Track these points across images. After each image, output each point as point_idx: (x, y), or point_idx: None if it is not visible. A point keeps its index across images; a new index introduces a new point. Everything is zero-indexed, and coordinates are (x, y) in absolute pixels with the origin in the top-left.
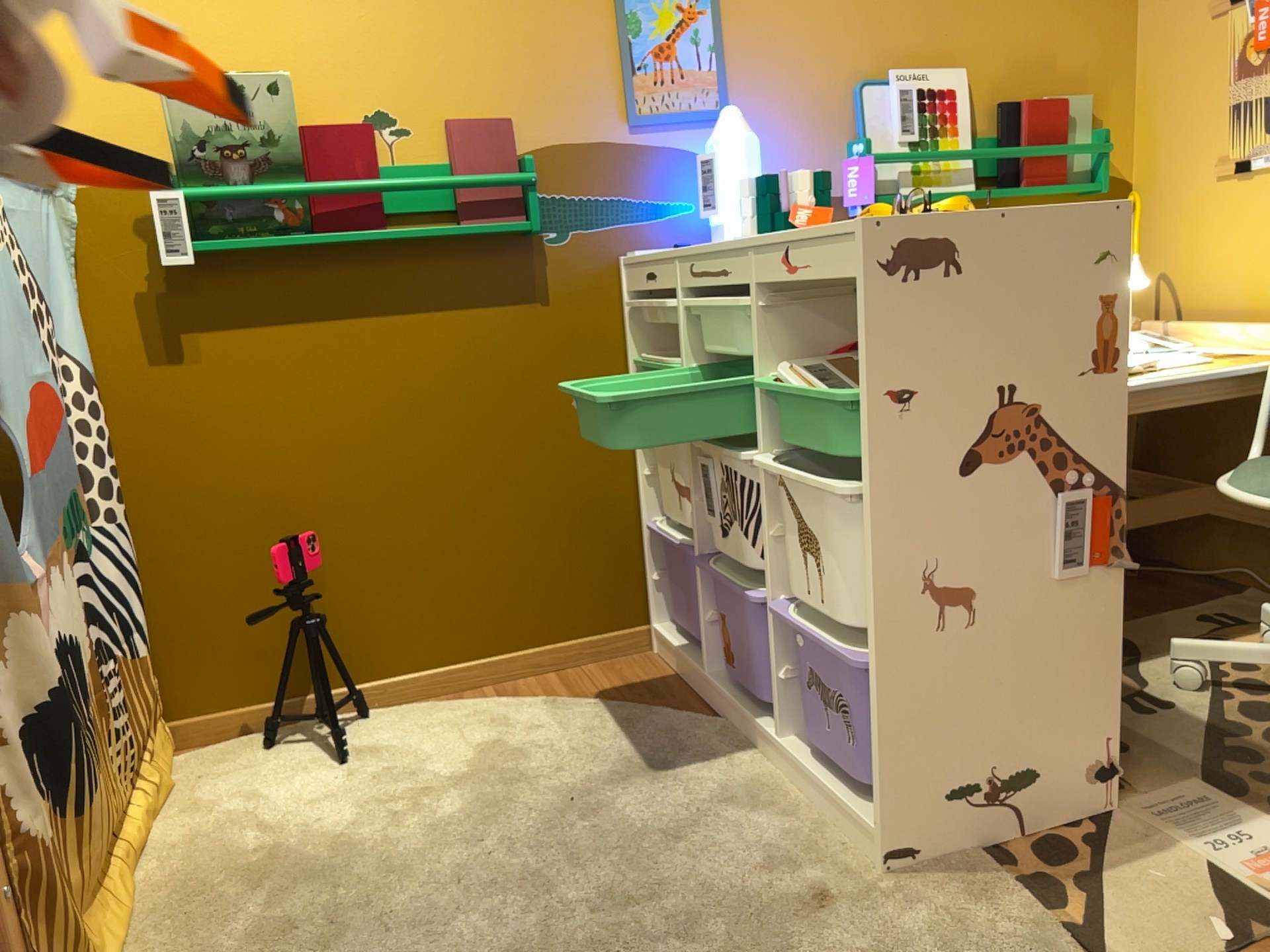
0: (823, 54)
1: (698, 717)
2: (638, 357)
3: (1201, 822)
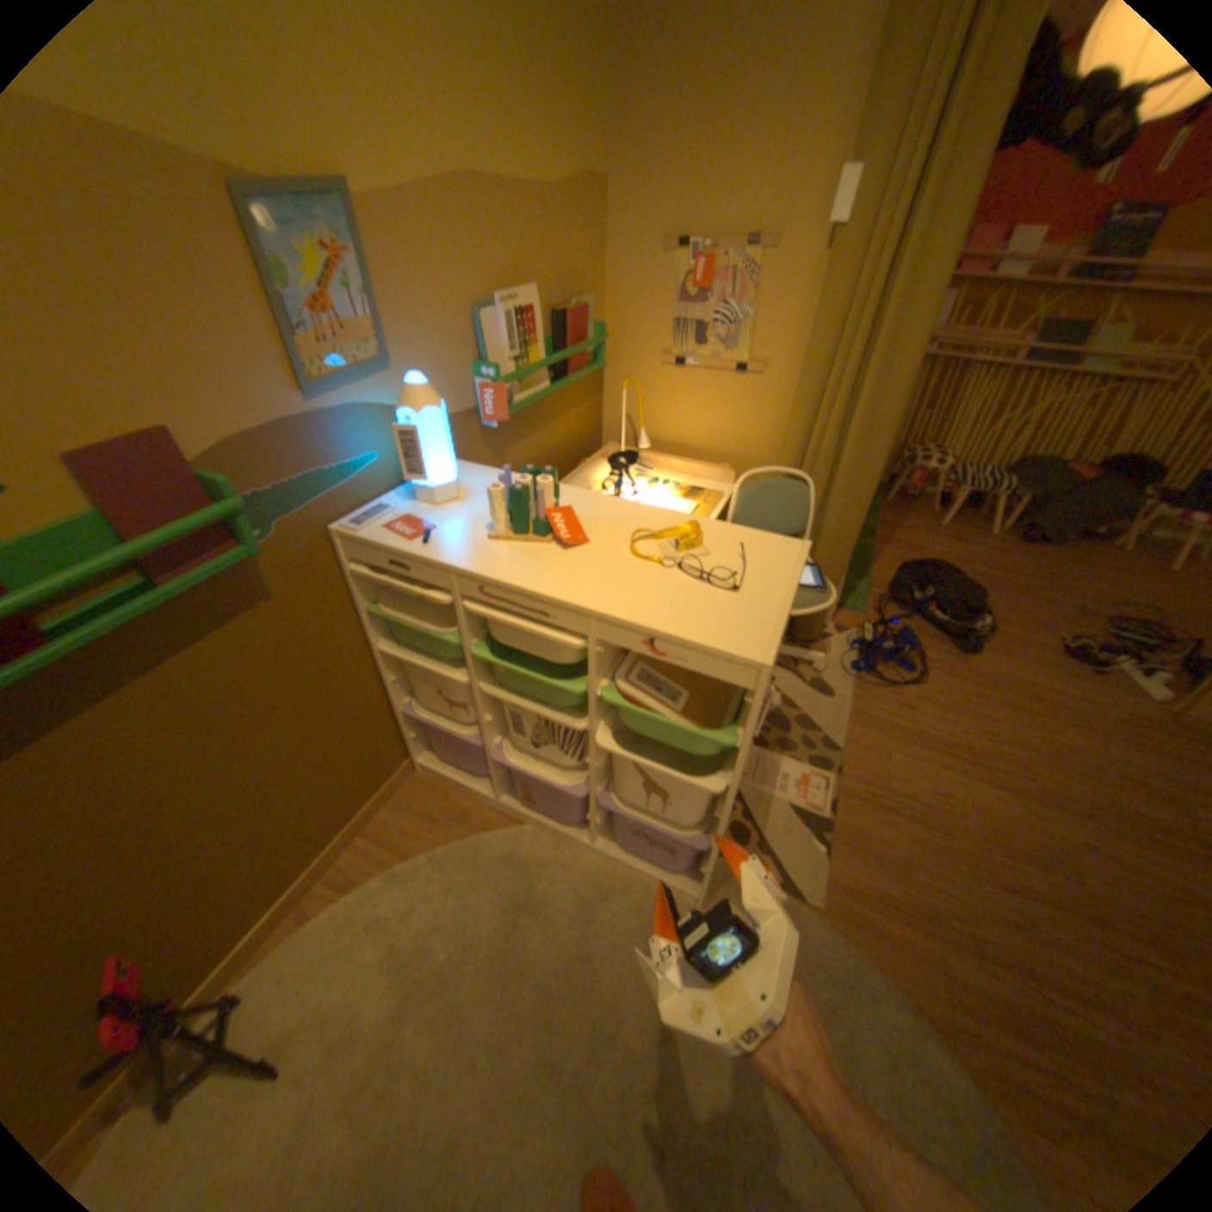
0: (449, 282)
1: (503, 825)
2: (369, 604)
3: (765, 771)
